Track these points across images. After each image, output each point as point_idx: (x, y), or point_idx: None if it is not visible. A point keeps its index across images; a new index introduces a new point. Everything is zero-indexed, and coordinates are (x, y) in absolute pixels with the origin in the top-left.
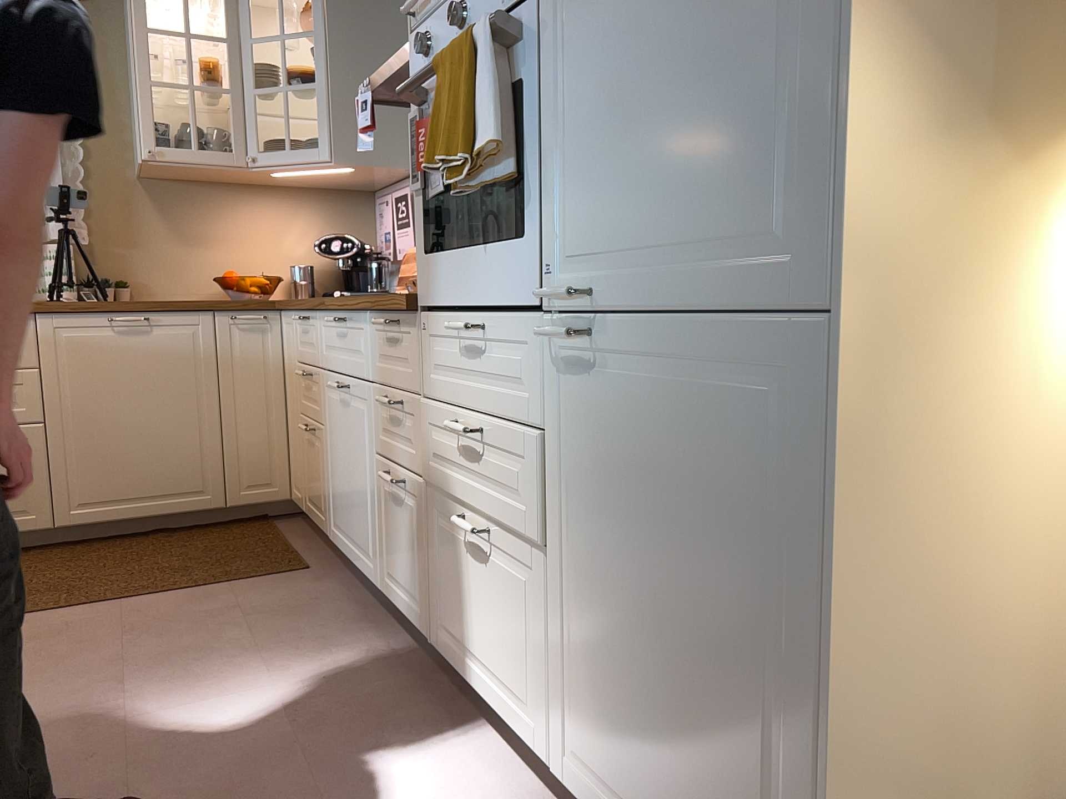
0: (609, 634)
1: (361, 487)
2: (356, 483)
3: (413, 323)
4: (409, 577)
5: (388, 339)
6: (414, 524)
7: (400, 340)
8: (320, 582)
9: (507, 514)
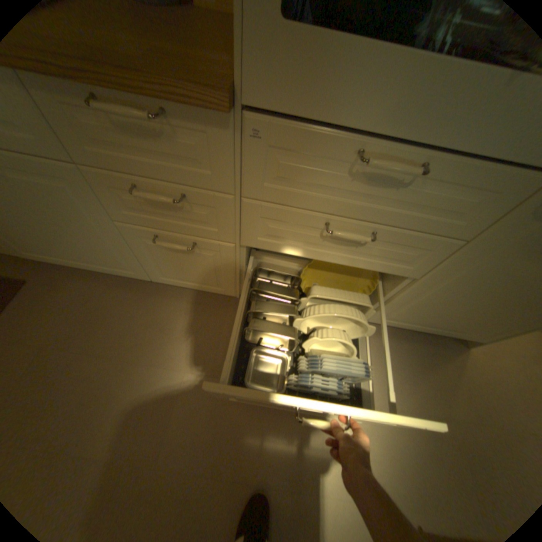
0: (453, 299)
1: (84, 236)
2: (69, 233)
3: (214, 119)
4: (203, 278)
5: (123, 124)
6: (211, 260)
7: (166, 131)
8: (57, 286)
9: (373, 265)
